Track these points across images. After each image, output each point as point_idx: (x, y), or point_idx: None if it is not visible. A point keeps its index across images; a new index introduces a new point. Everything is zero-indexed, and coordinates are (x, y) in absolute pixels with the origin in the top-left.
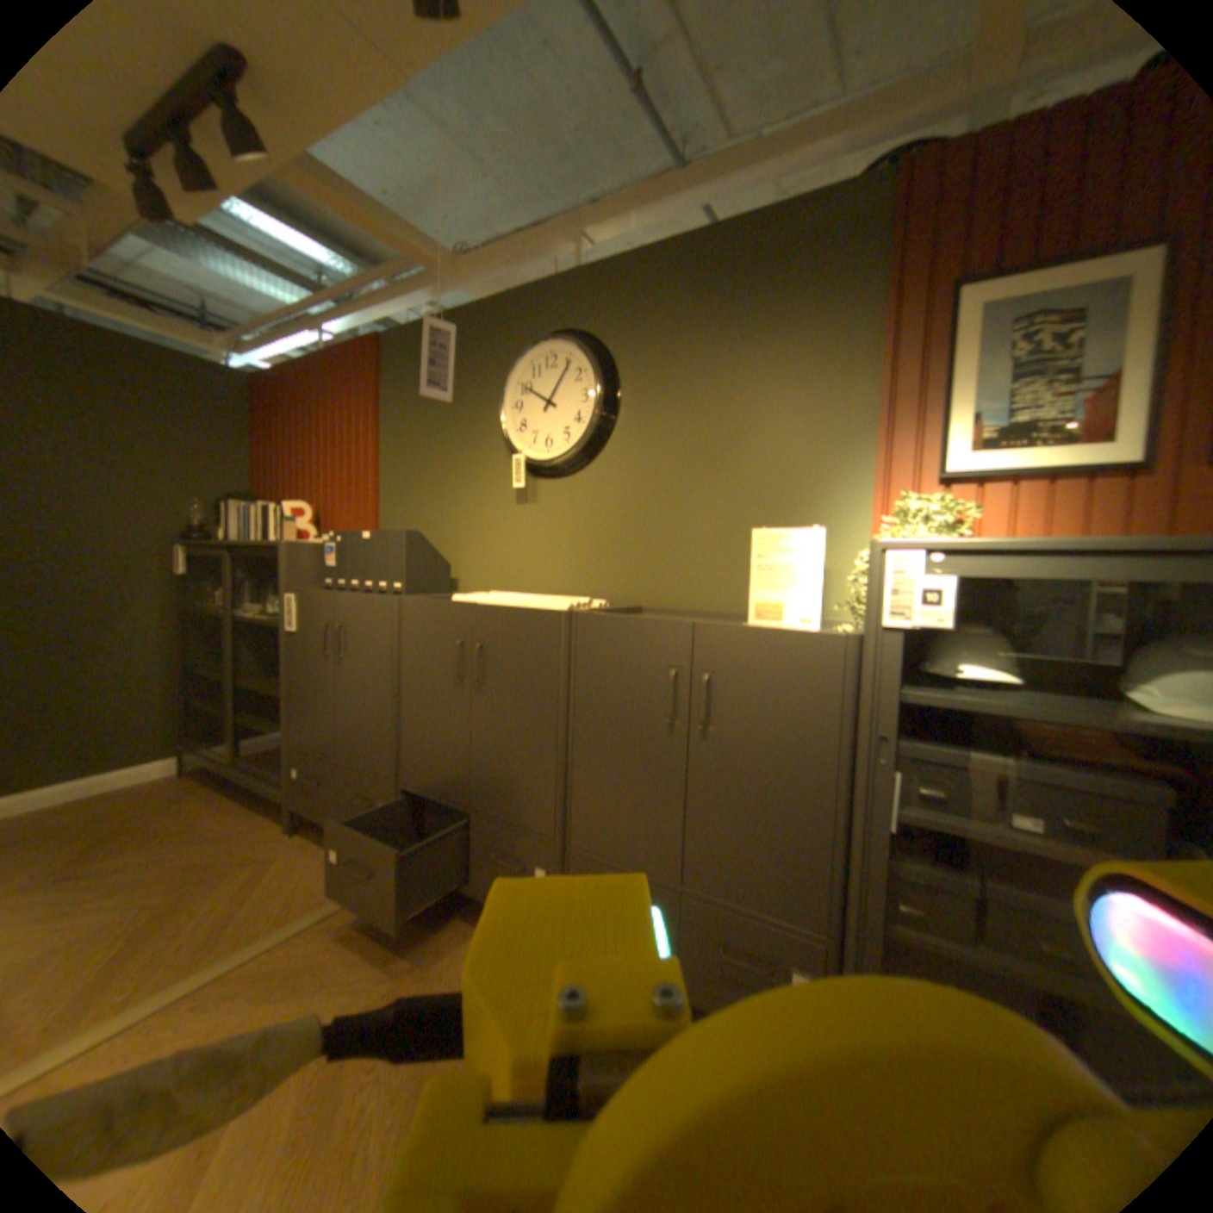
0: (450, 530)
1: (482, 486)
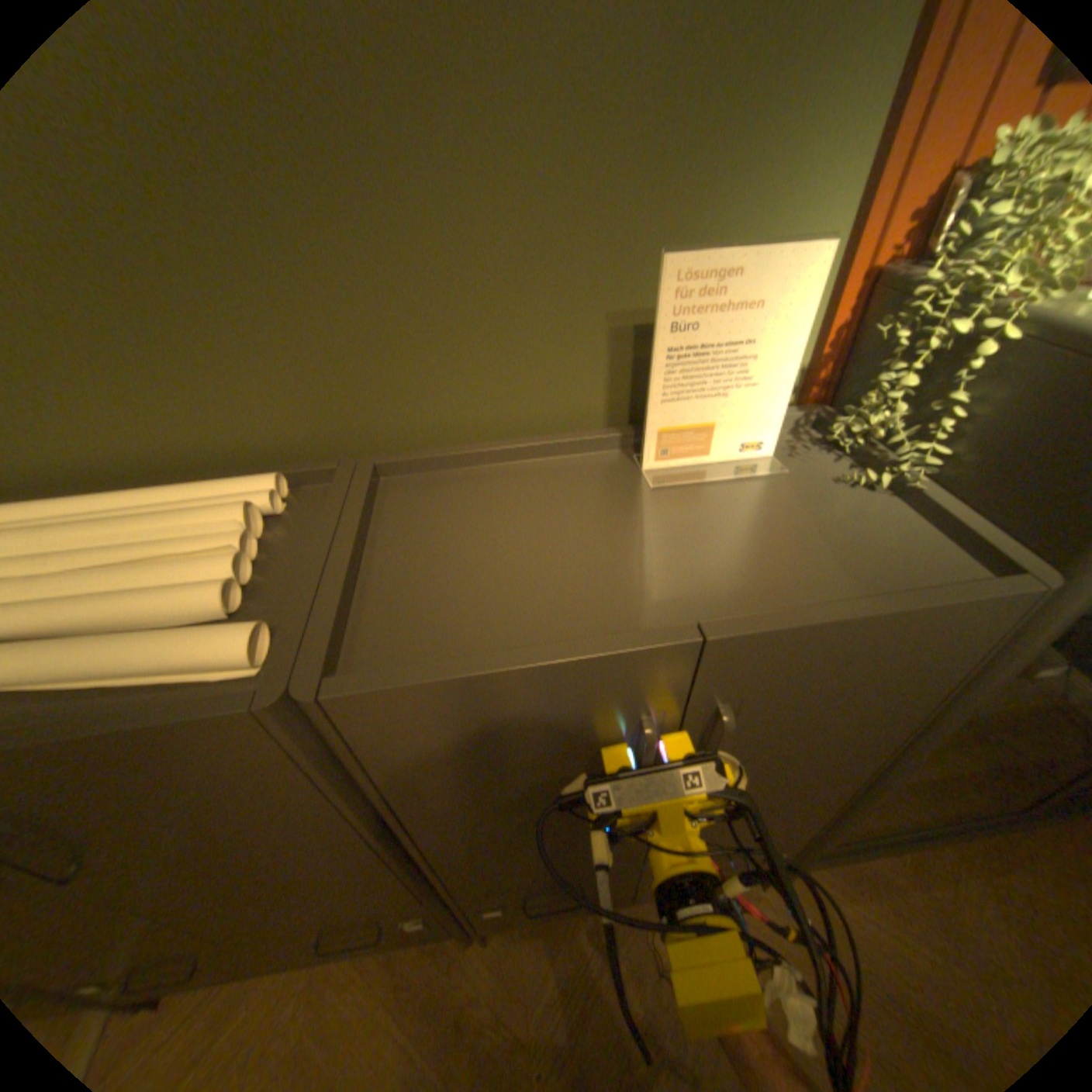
0: None
1: None
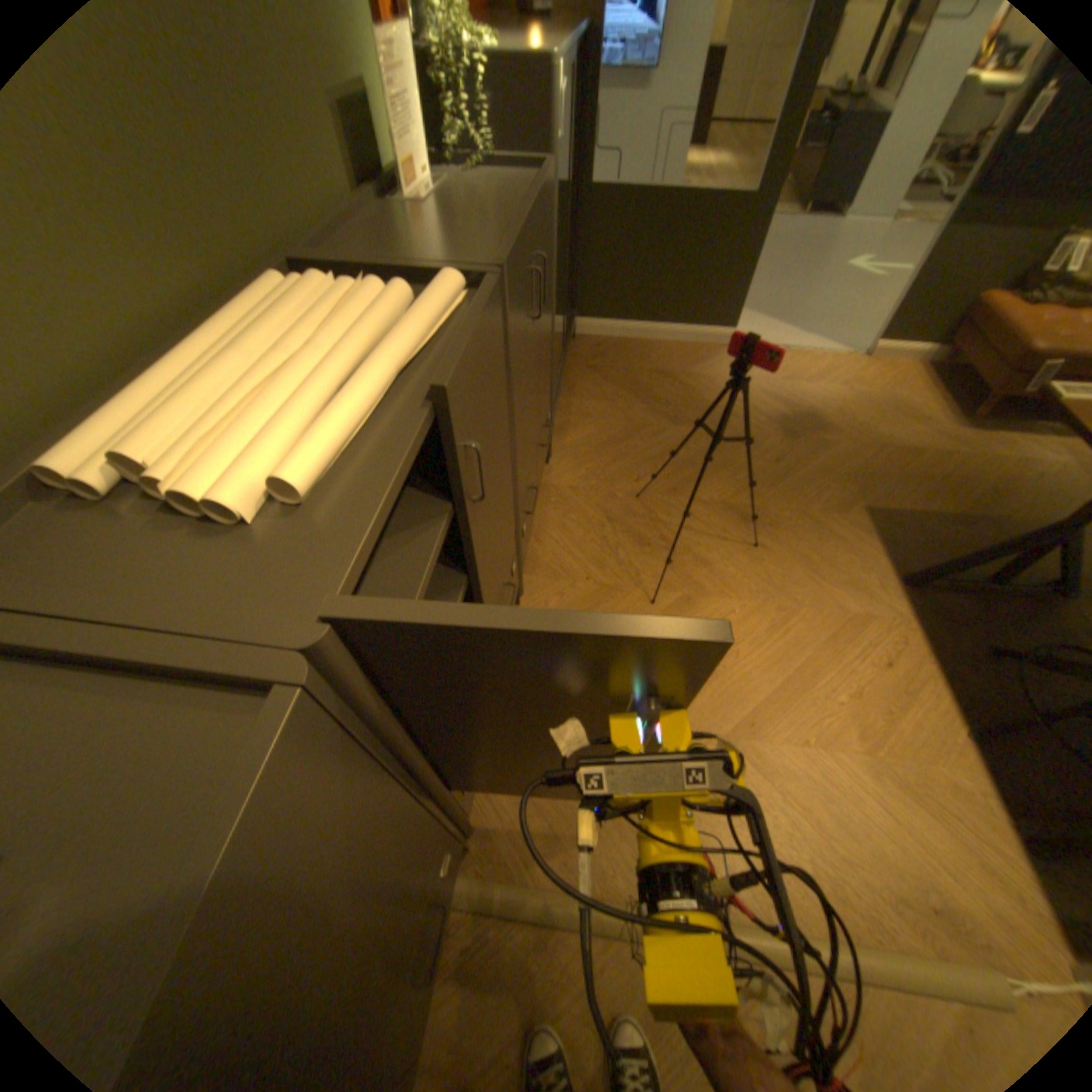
0: None
1: None
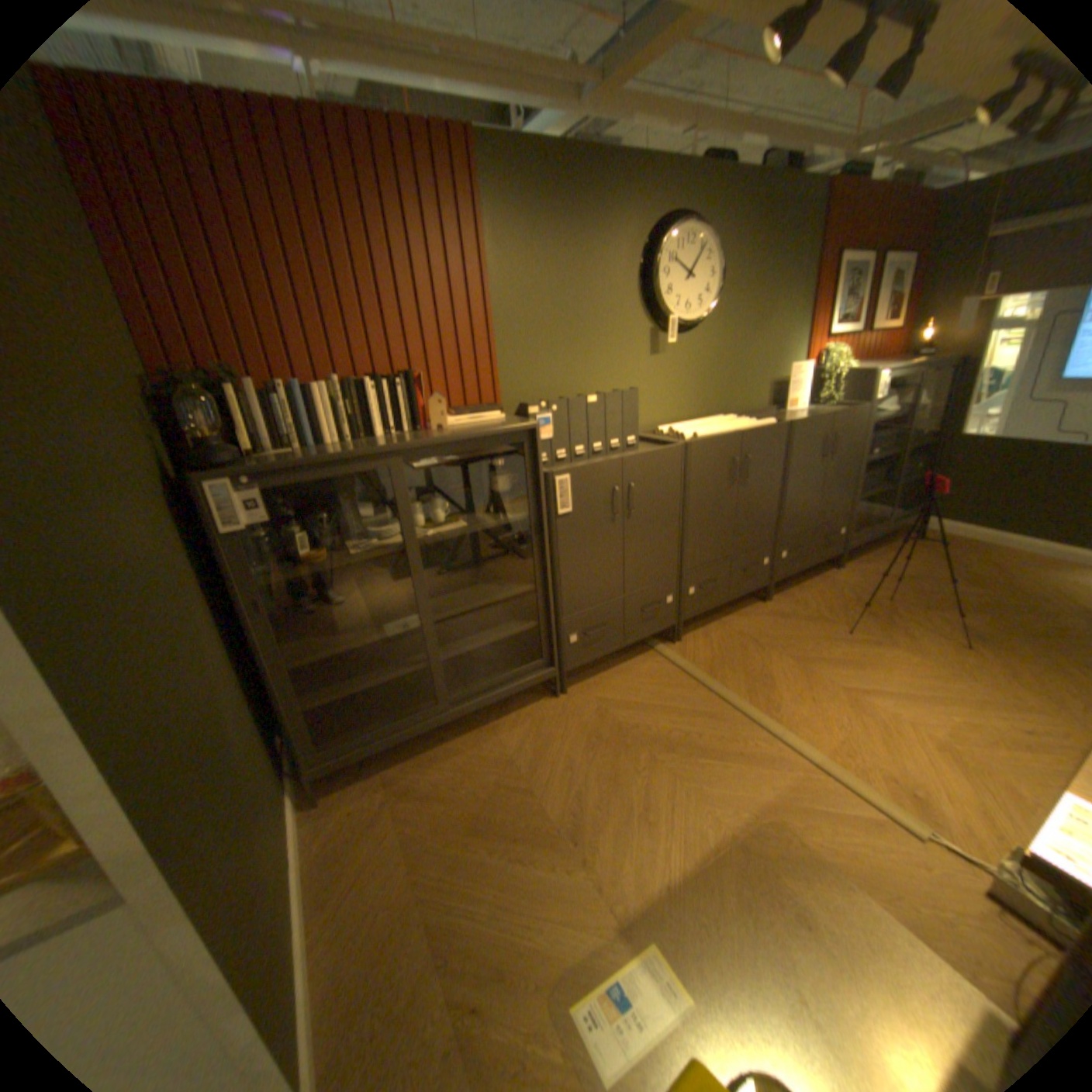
0: (589, 385)
1: (620, 343)
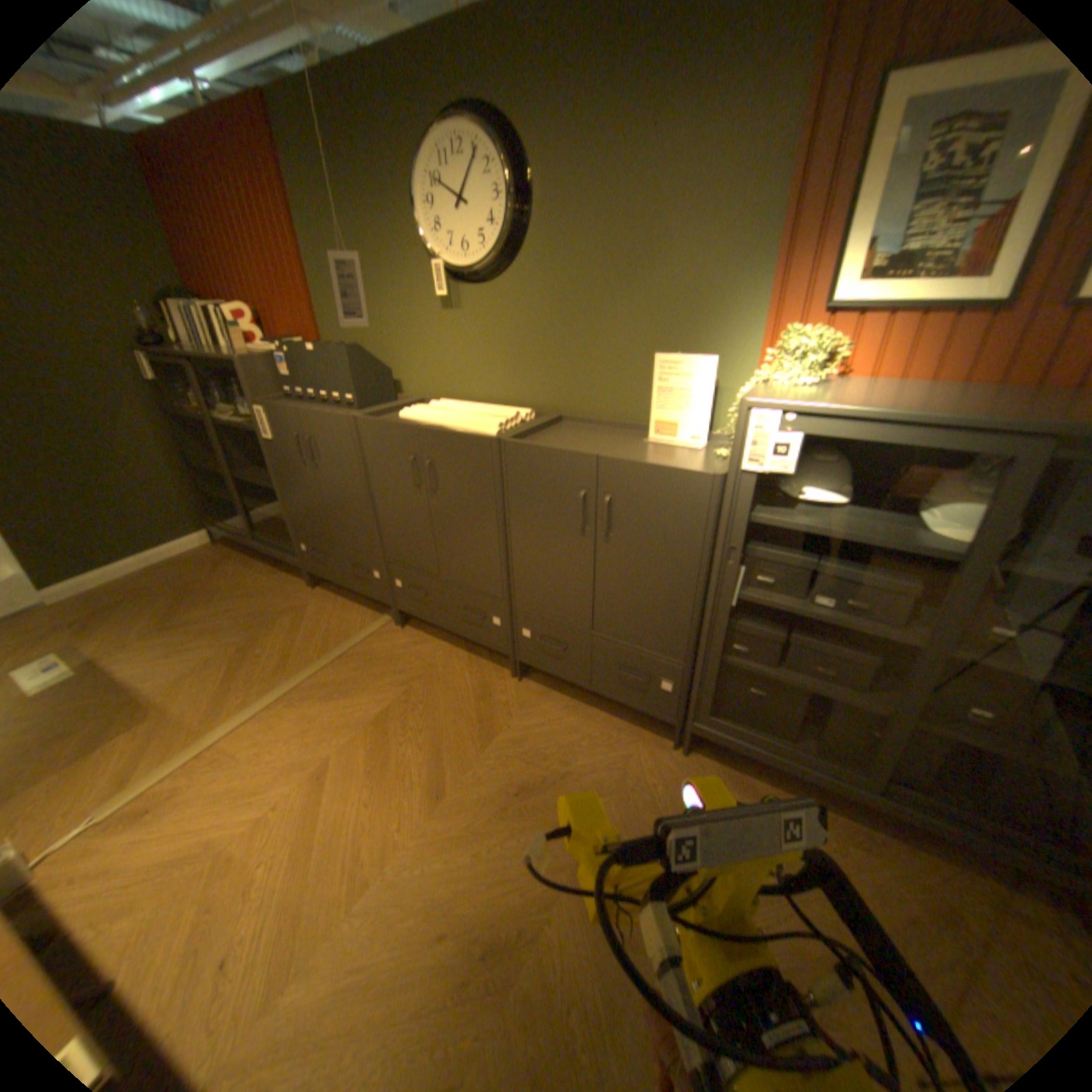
0: (384, 334)
1: (407, 290)
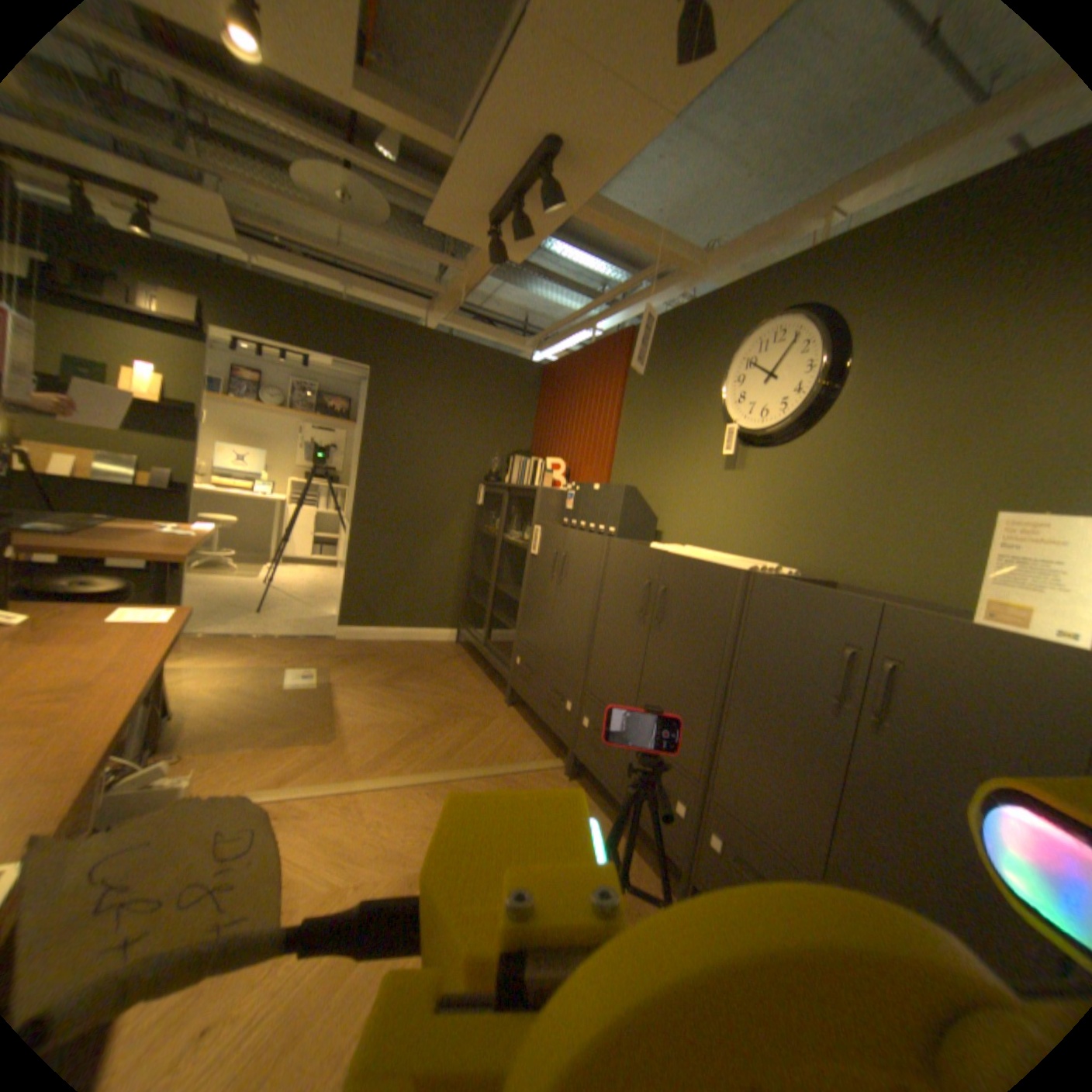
0: (662, 489)
1: (696, 453)
